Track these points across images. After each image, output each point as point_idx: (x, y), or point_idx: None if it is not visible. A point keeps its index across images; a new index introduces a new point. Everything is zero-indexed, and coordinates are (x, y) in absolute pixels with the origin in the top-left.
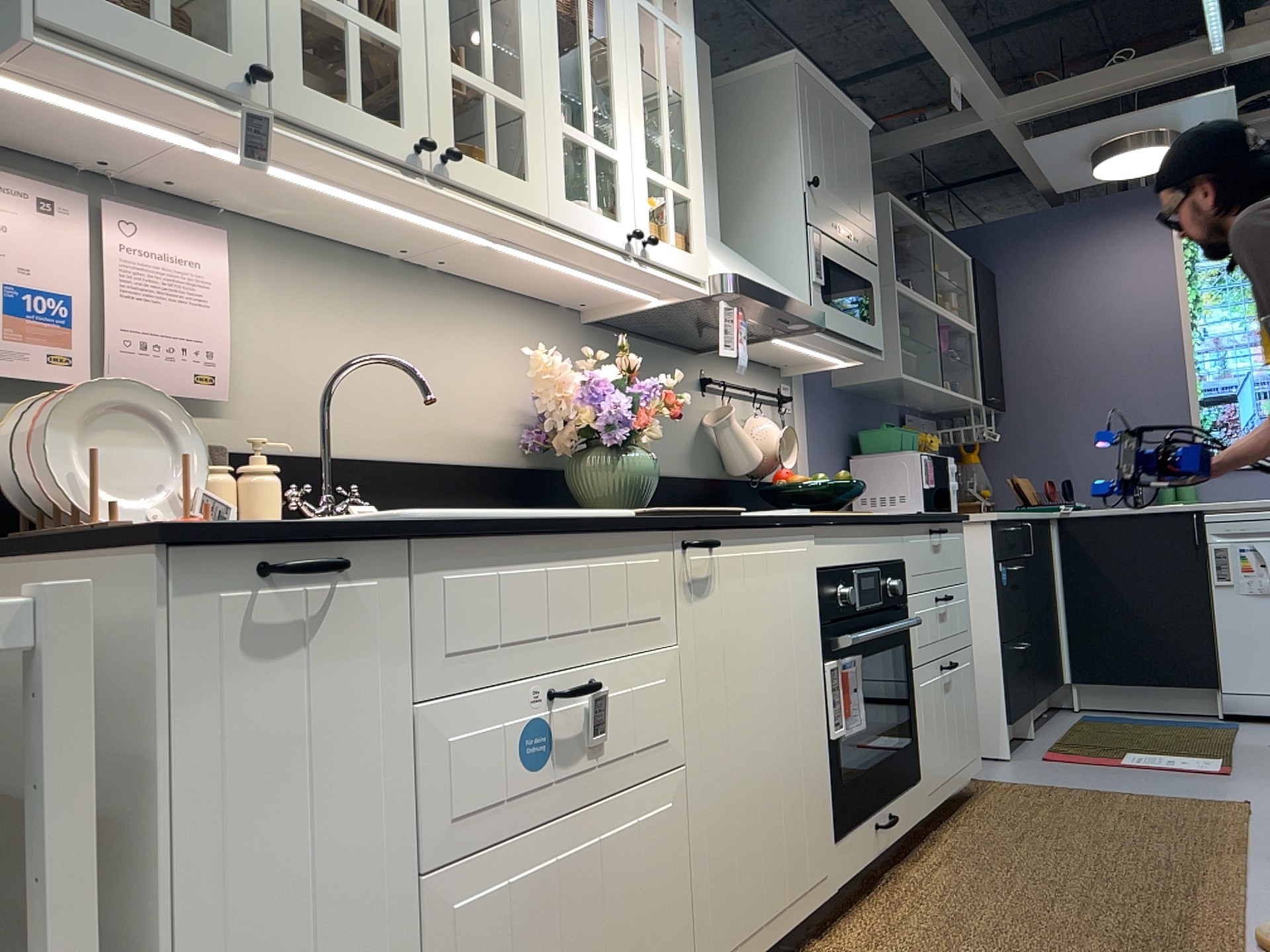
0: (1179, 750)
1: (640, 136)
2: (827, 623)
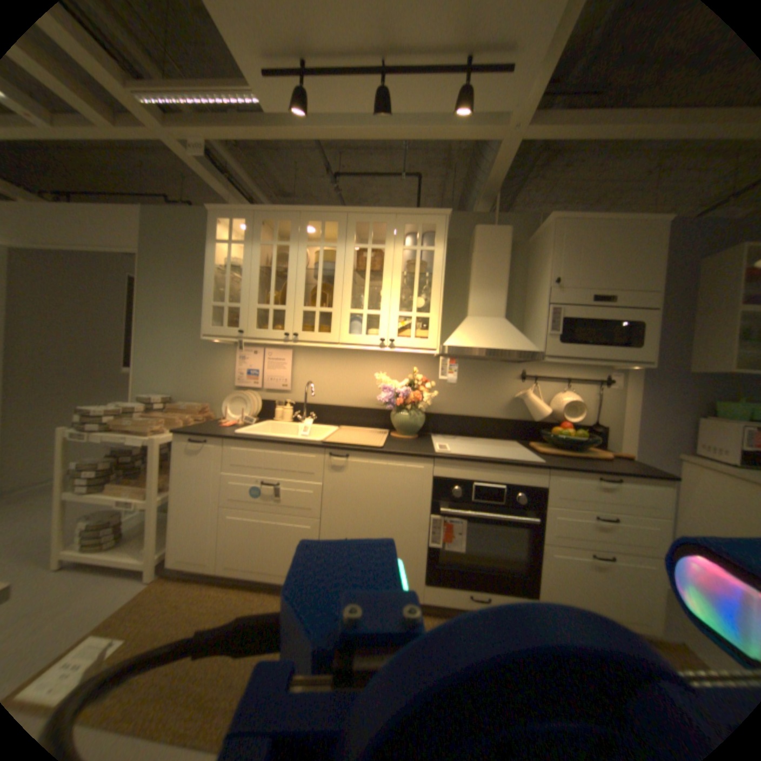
0: None
1: (395, 301)
2: (436, 500)
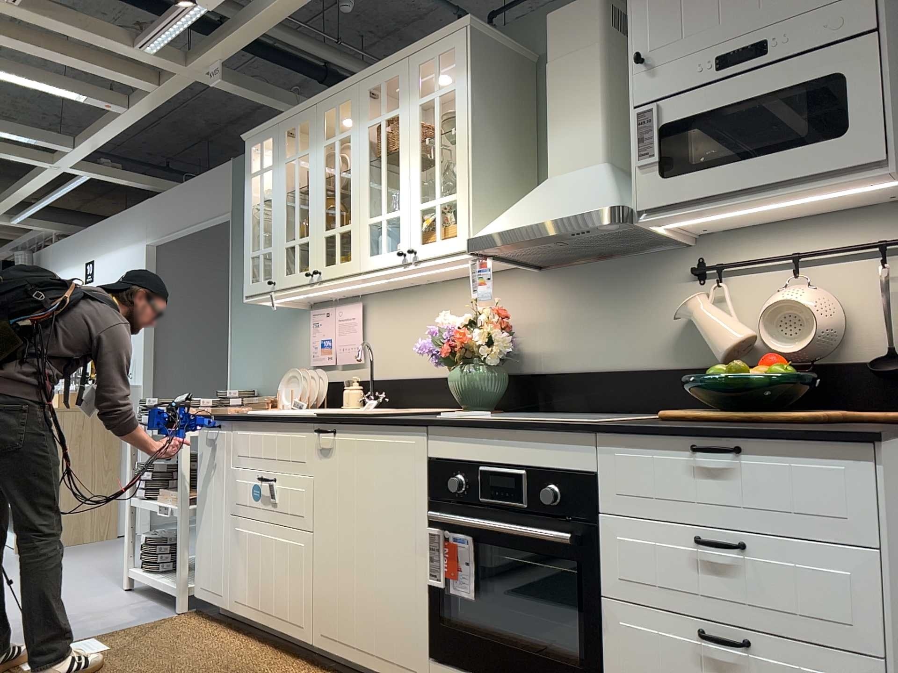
0: None
1: (415, 187)
2: (436, 500)
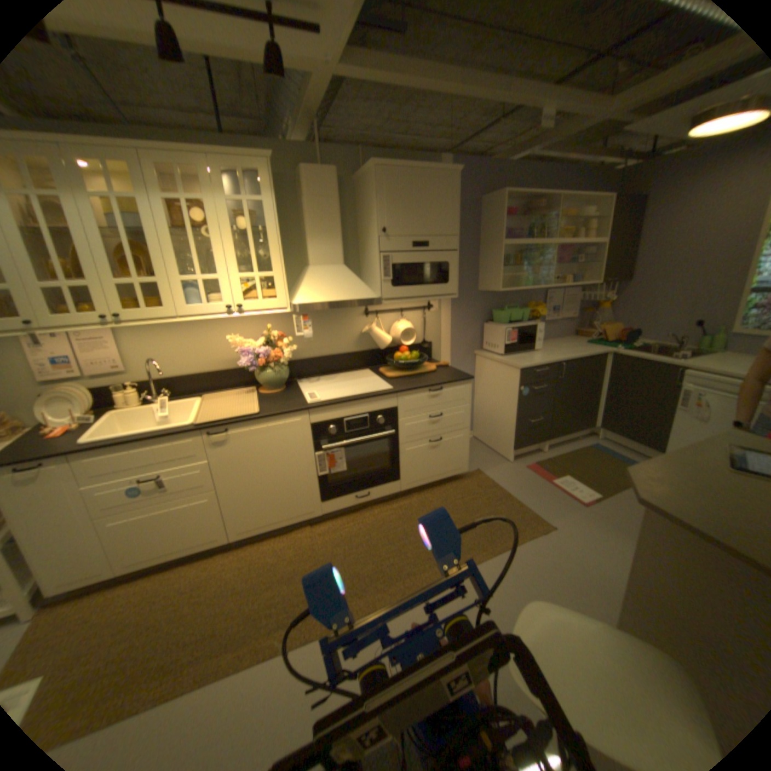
0: (593, 485)
1: (234, 263)
2: (318, 441)
